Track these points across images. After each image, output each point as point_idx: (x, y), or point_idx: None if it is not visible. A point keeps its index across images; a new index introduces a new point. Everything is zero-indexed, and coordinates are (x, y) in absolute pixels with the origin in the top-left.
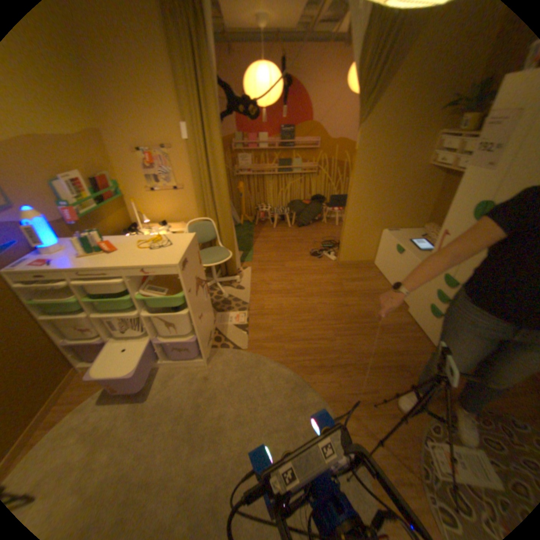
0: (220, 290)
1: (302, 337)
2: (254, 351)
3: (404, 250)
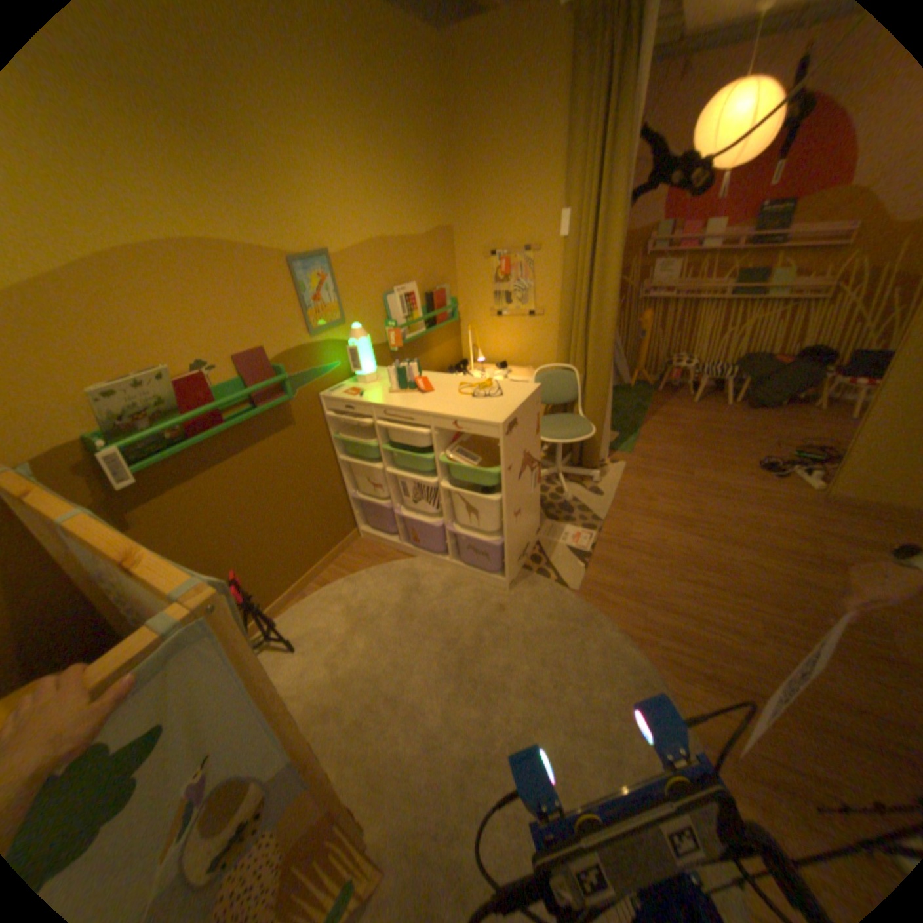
0: (560, 485)
1: (688, 610)
2: (588, 600)
3: None
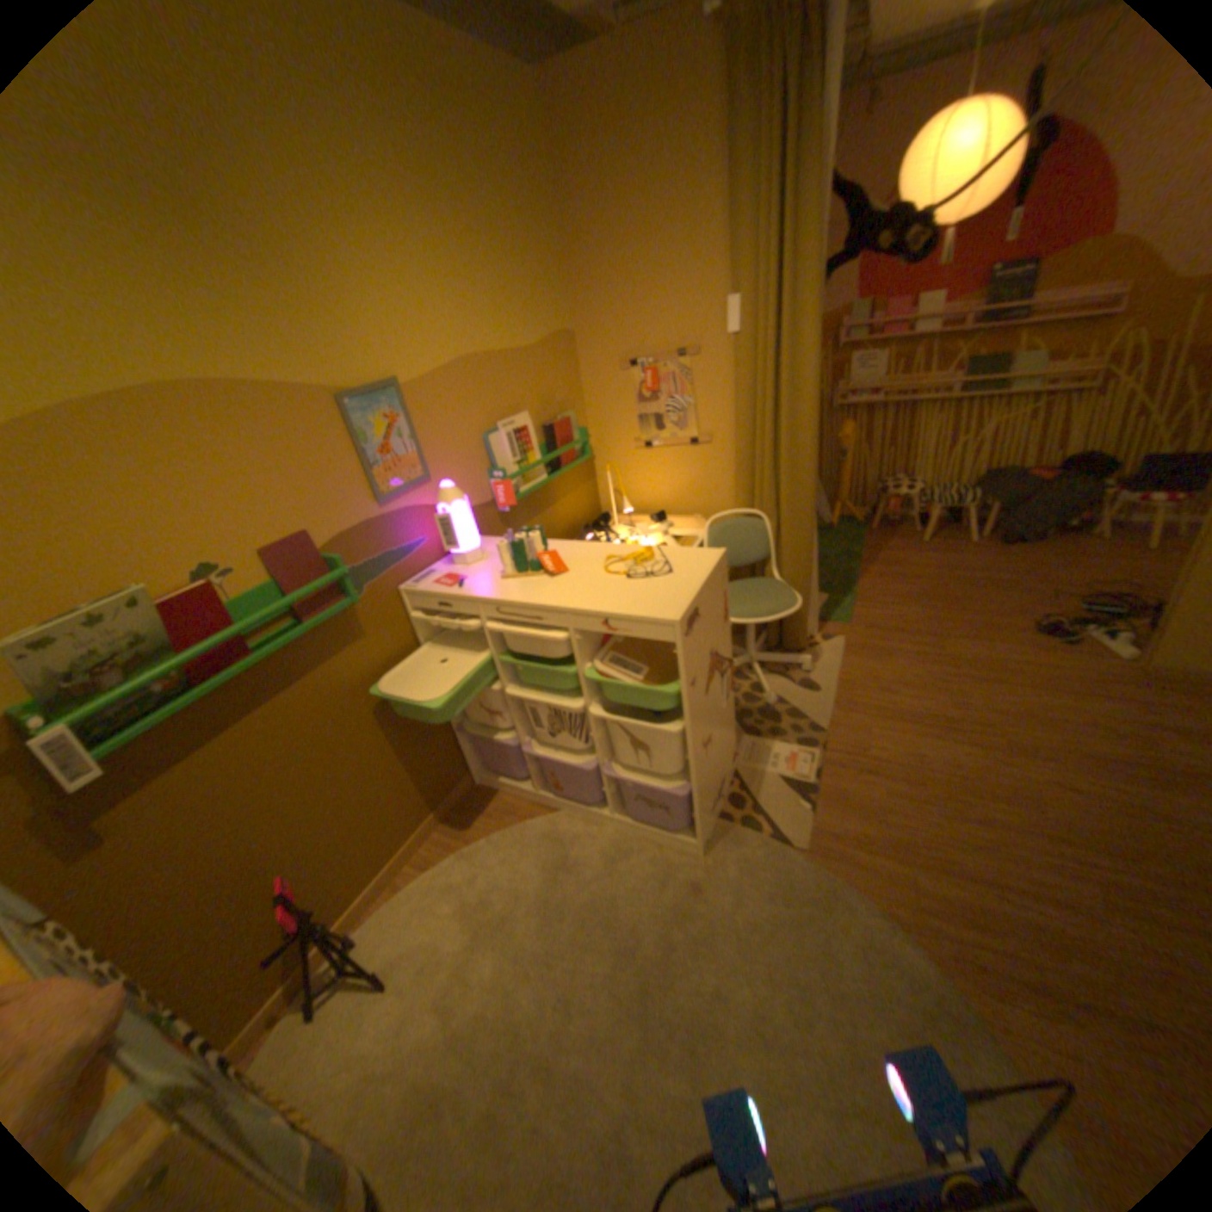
0: (759, 682)
1: (980, 870)
2: (825, 863)
3: None
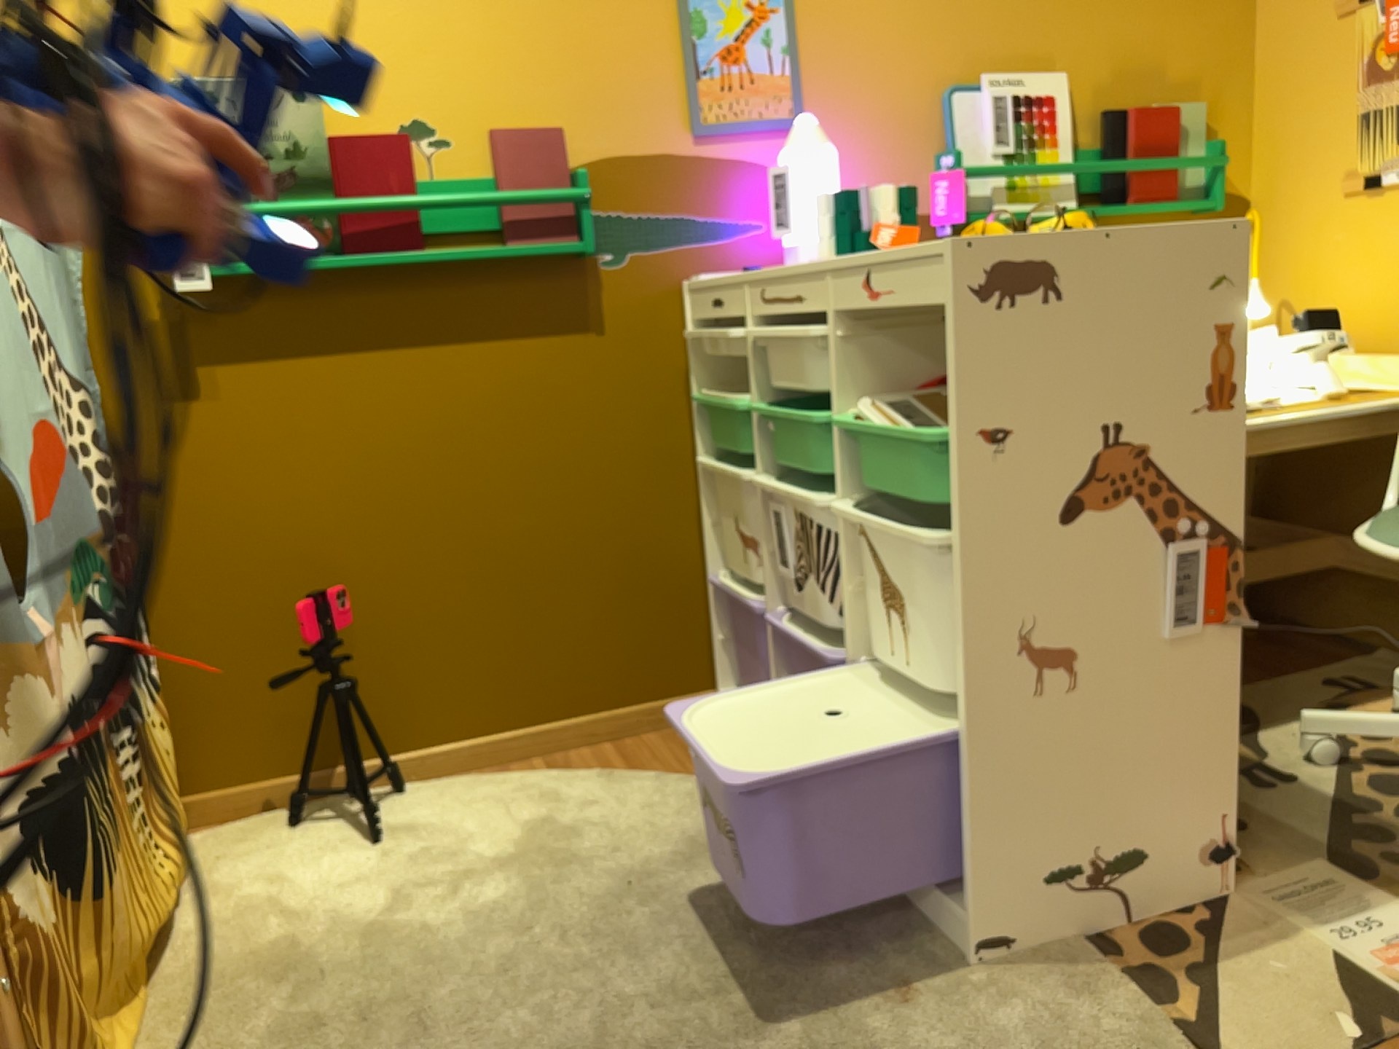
0: None
1: None
2: None
3: None
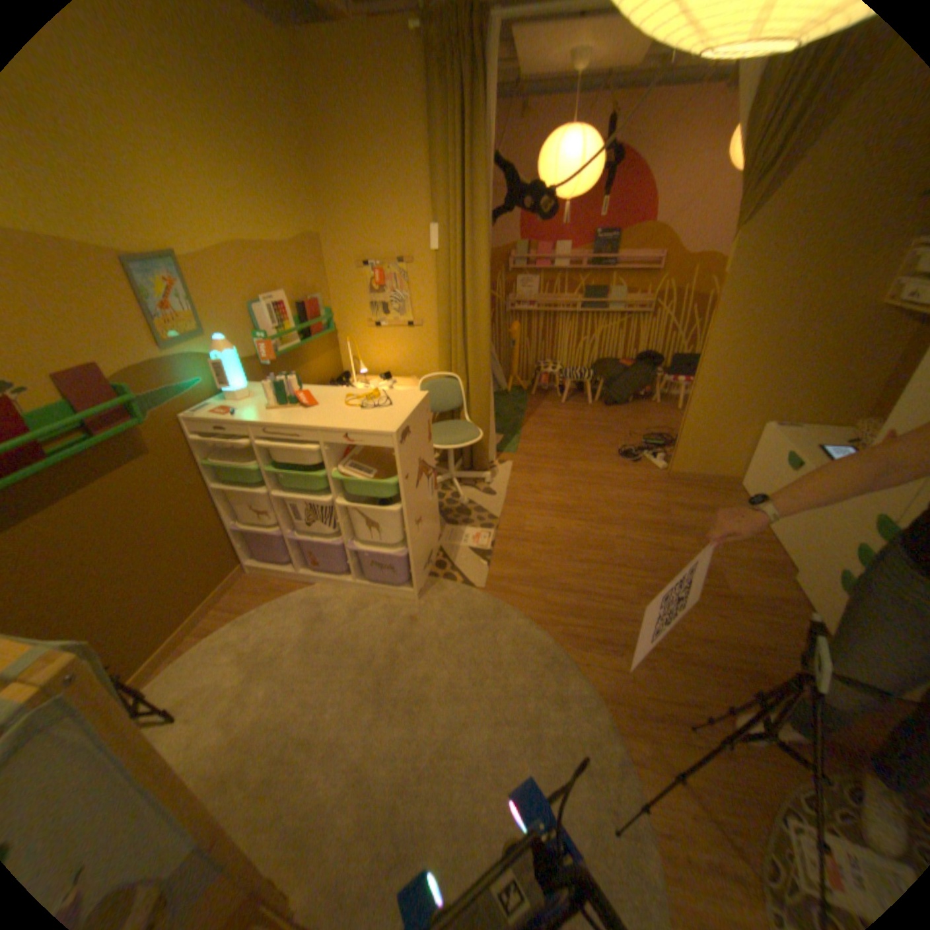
0: (456, 490)
1: (579, 586)
2: (493, 594)
3: (802, 464)
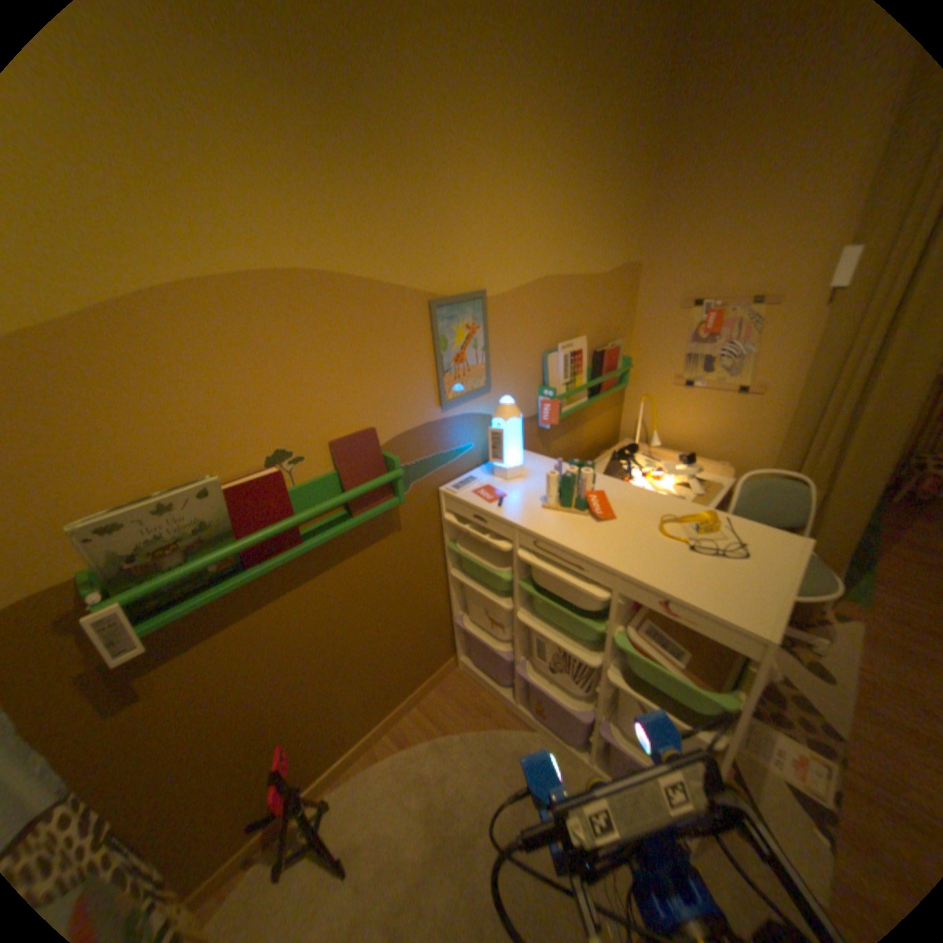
0: None
1: None
2: None
3: None
